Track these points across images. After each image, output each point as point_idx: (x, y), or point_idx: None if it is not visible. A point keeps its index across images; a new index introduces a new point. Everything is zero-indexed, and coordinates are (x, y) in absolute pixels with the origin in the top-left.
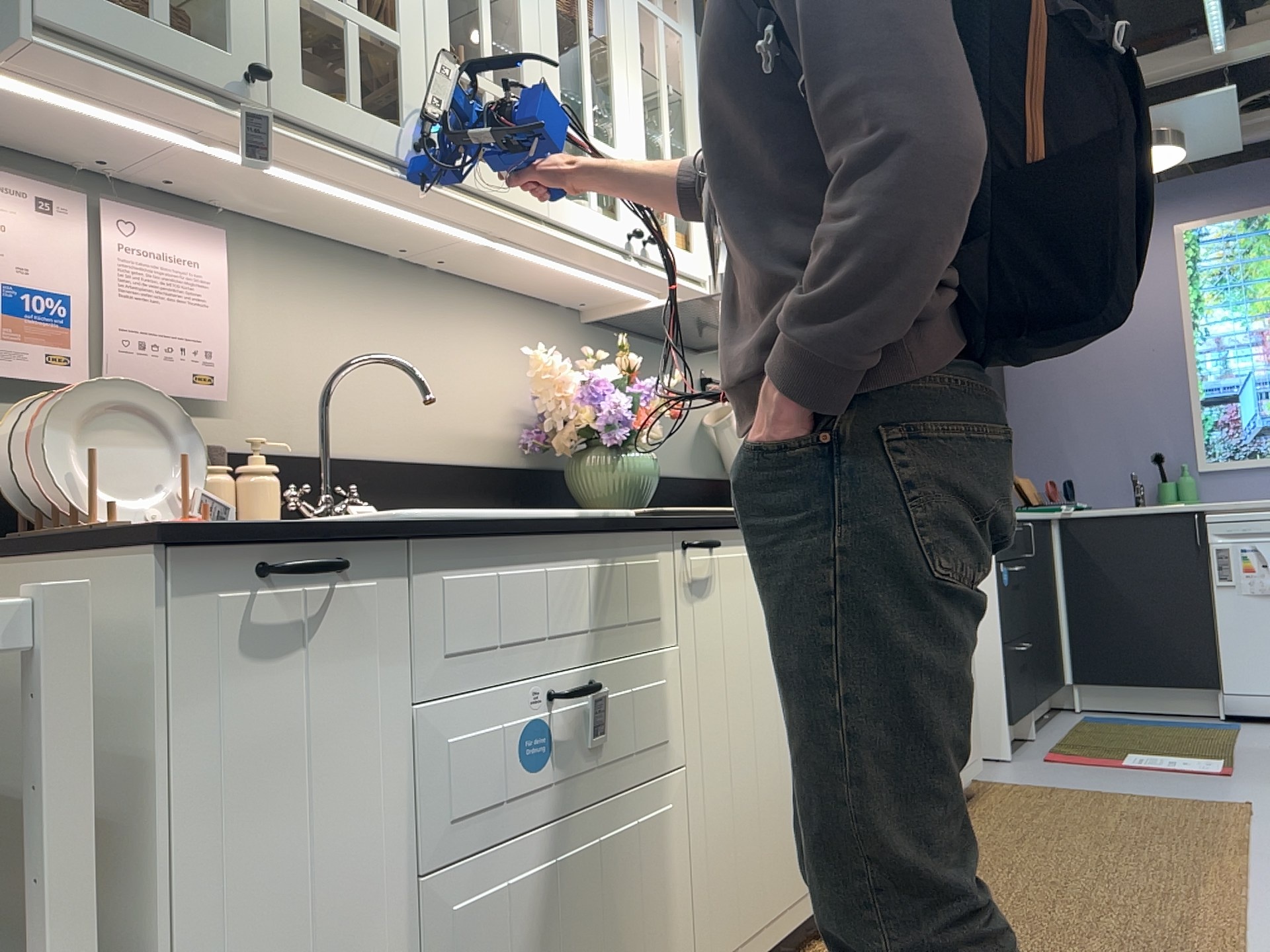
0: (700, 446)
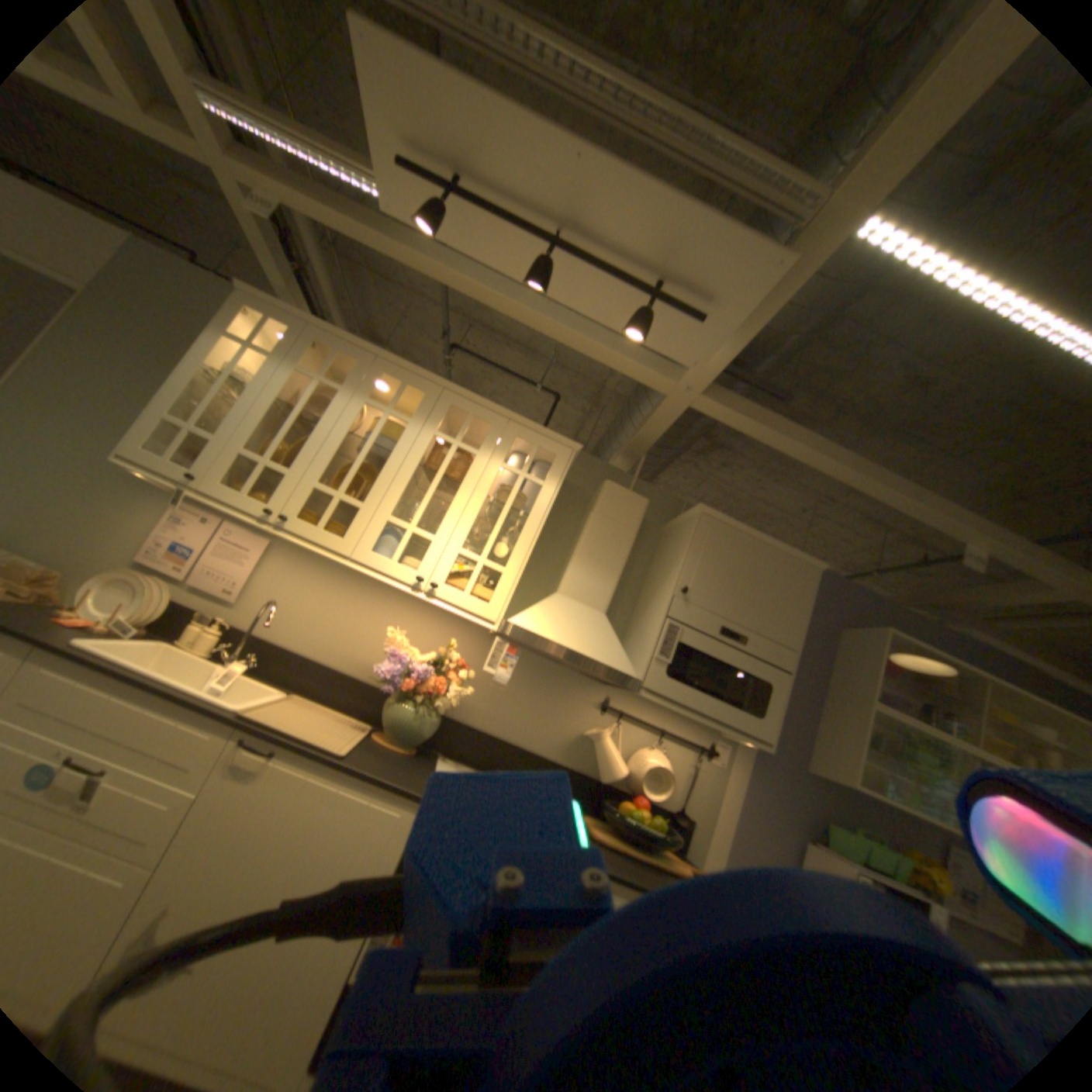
0: (577, 747)
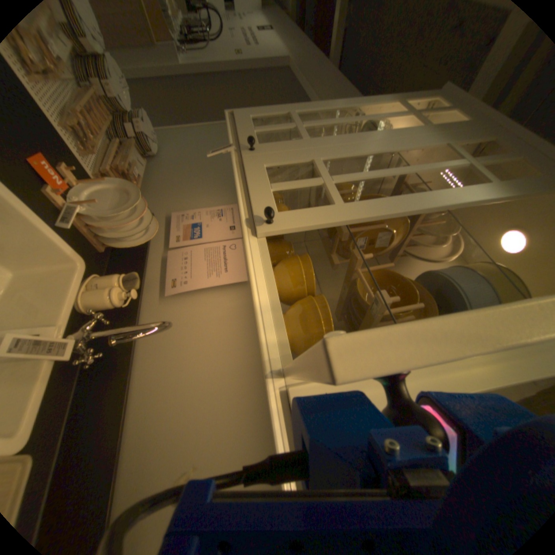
0: None
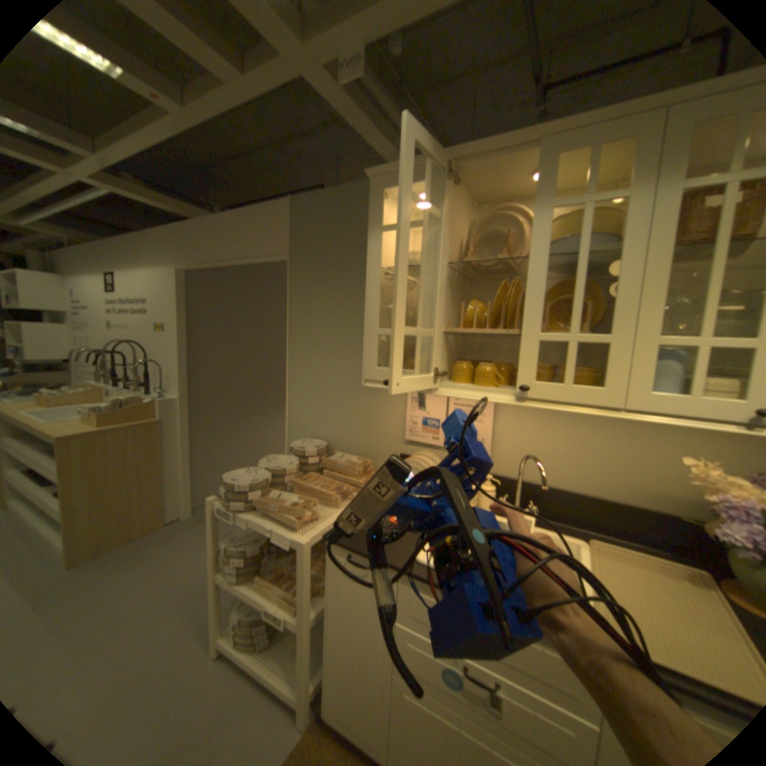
0: None
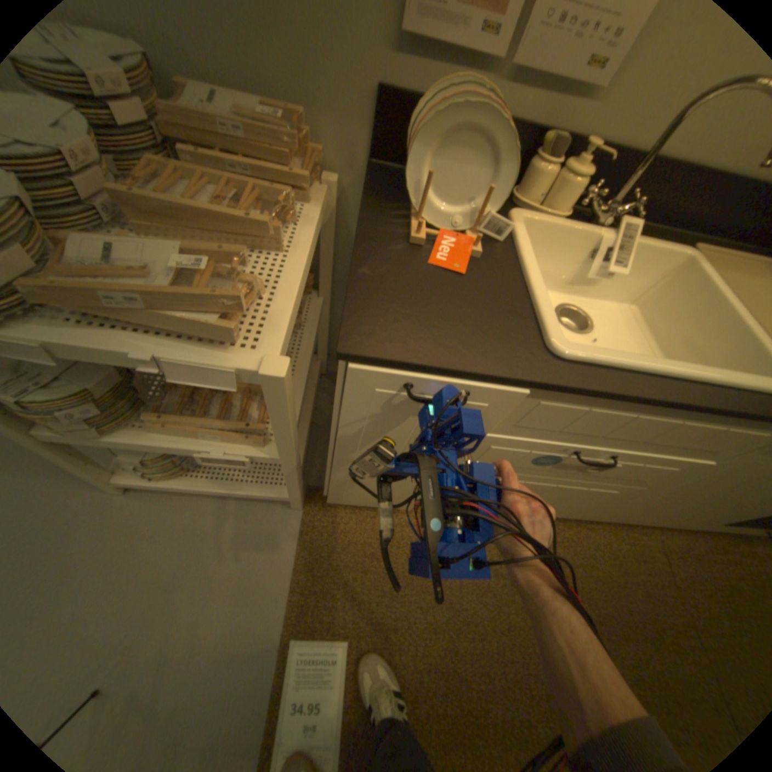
0: None
